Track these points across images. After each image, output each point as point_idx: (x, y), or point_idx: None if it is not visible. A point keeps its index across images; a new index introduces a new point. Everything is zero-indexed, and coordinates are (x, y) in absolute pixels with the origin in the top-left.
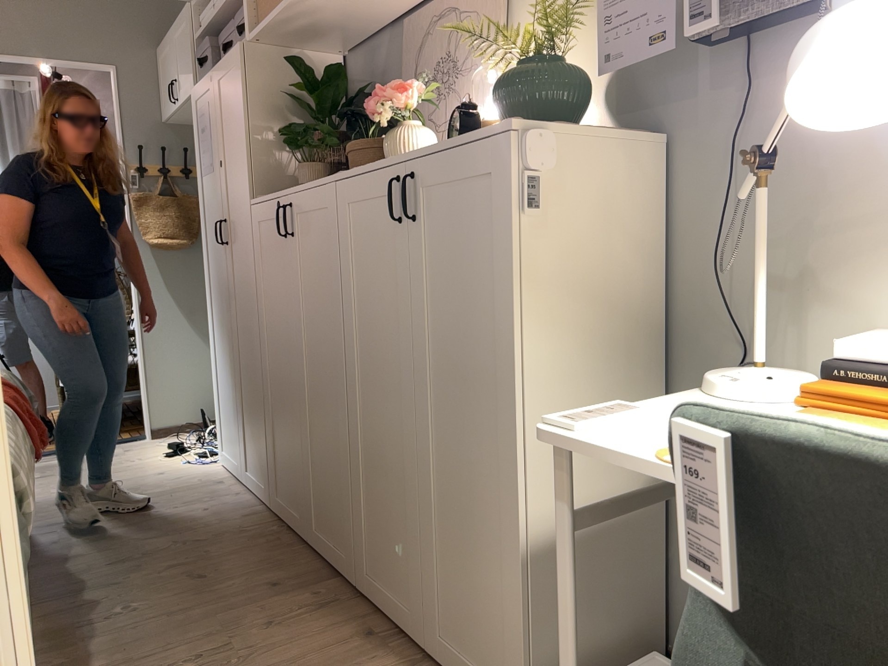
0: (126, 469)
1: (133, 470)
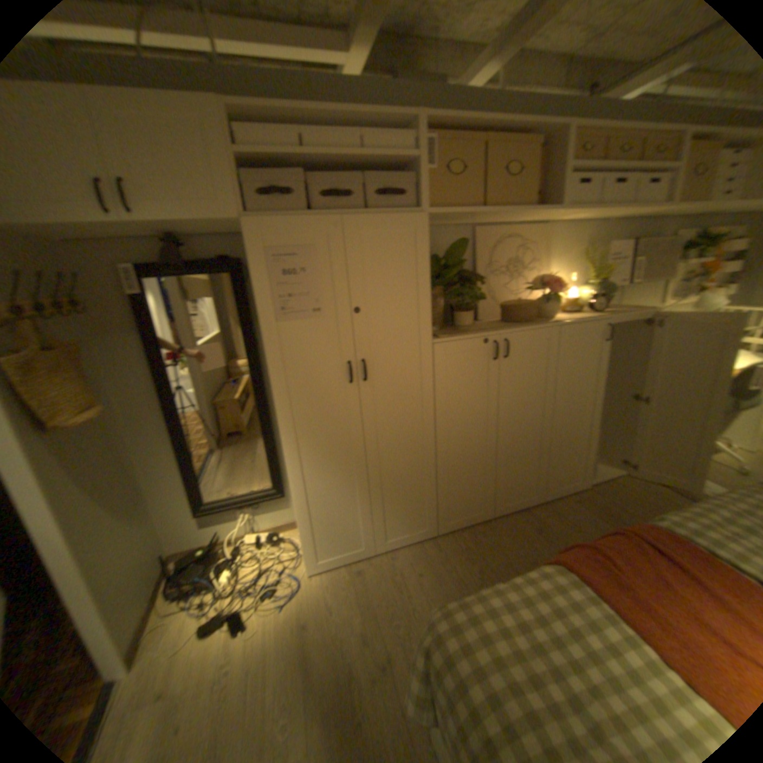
0: (257, 673)
1: (267, 663)
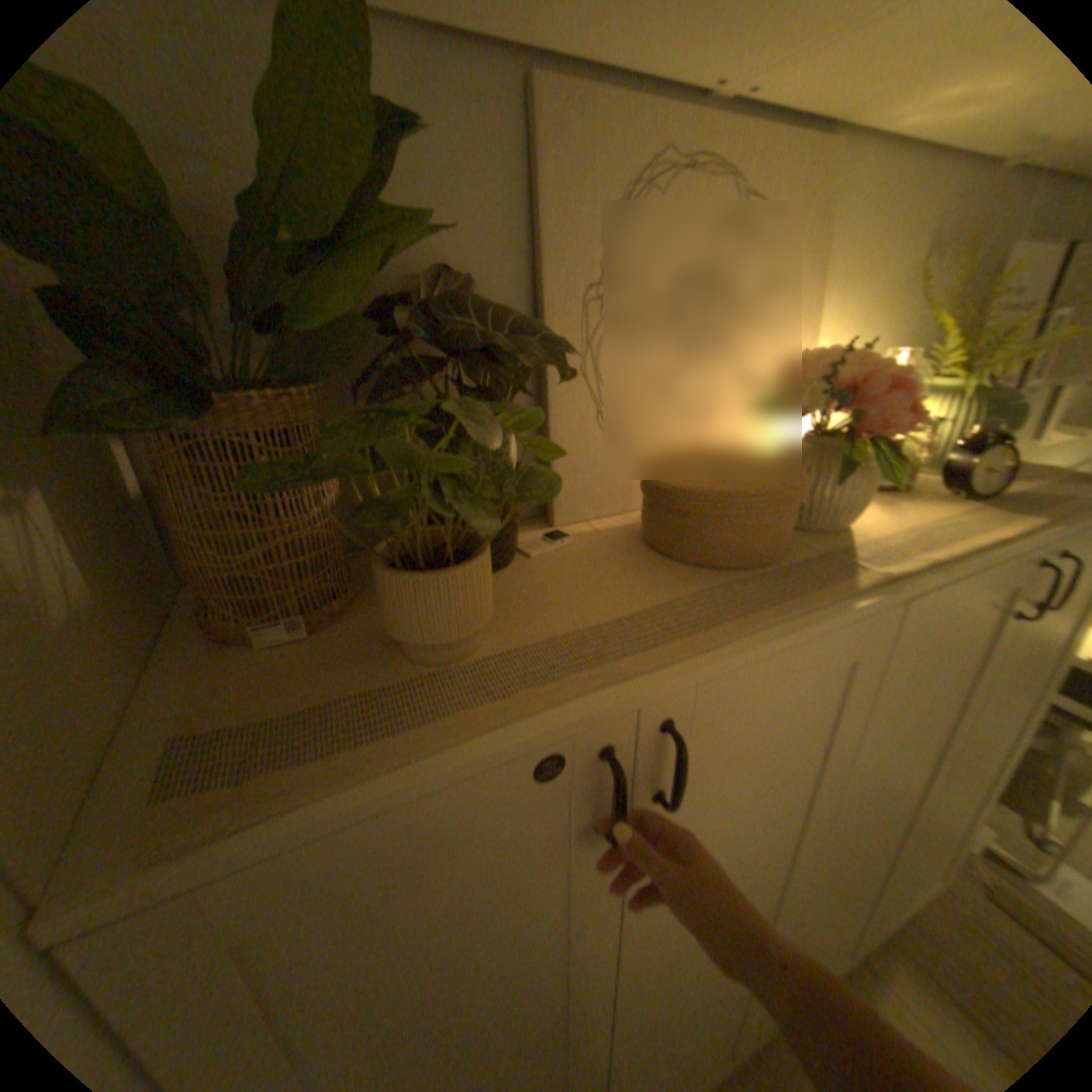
0: None
1: None
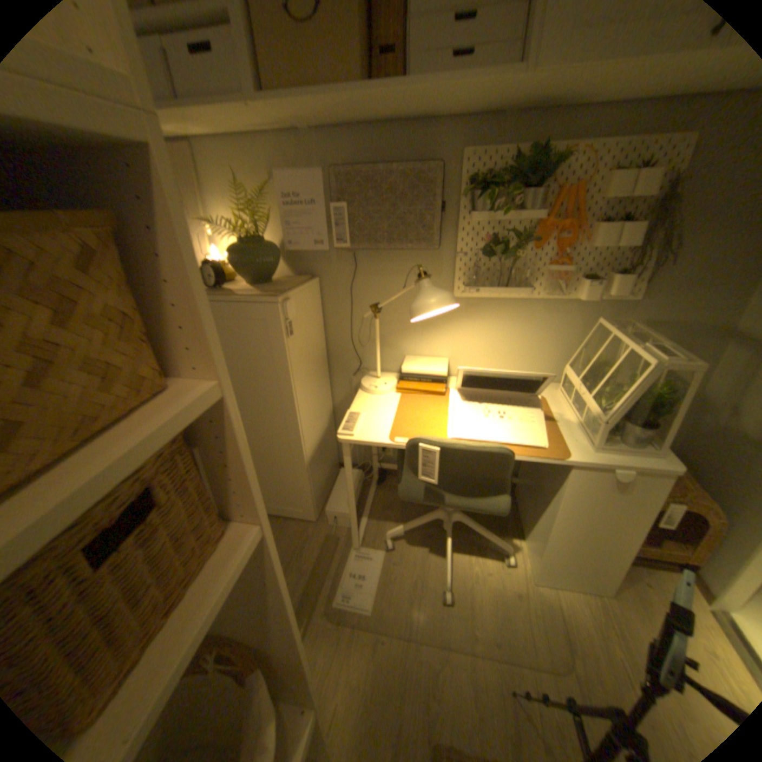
0: None
1: None
